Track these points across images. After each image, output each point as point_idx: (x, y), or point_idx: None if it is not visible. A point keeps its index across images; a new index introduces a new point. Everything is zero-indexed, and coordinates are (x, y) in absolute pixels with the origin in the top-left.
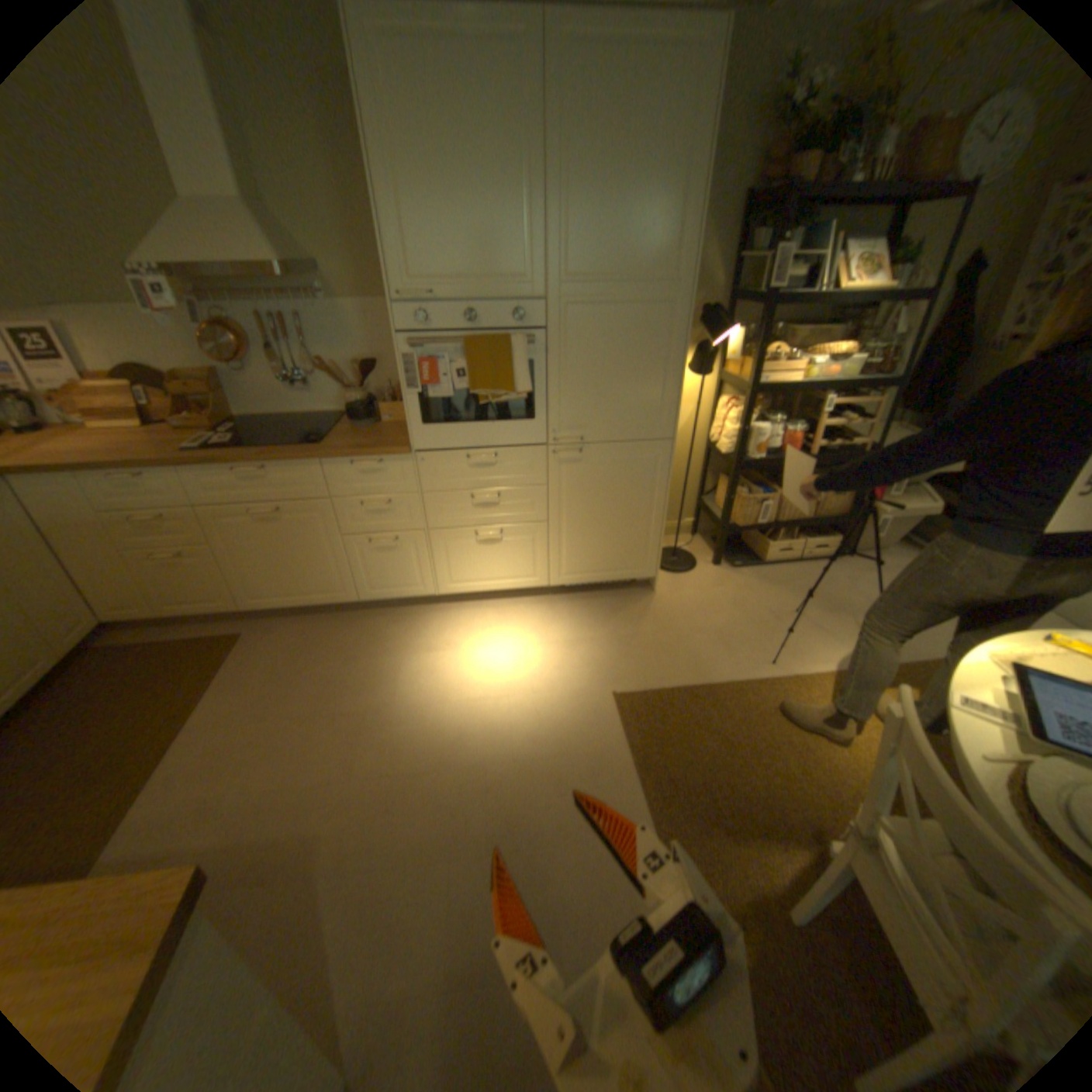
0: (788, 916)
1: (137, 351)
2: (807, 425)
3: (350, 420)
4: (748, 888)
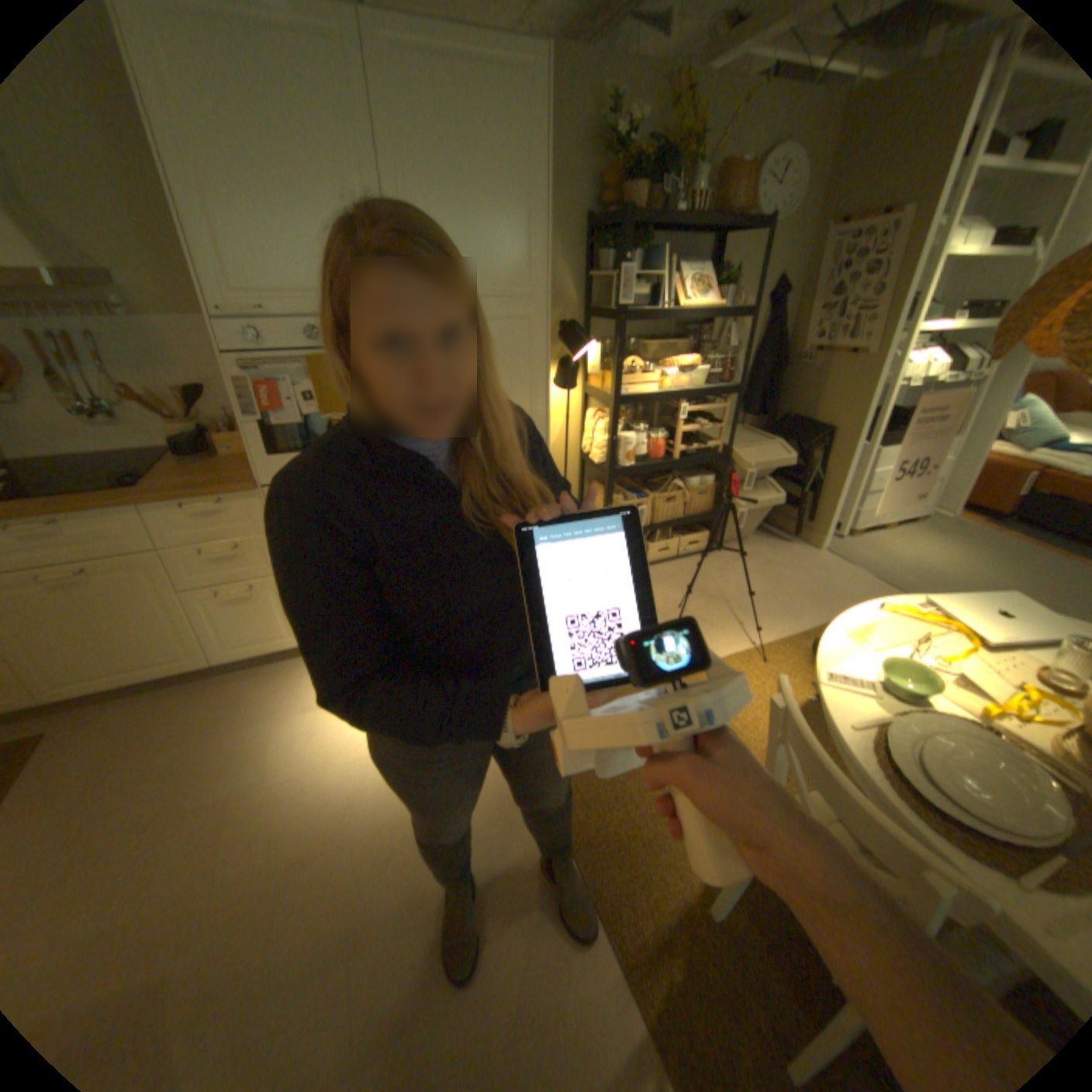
0: (708, 914)
1: None
2: (667, 432)
3: (175, 455)
4: (669, 896)
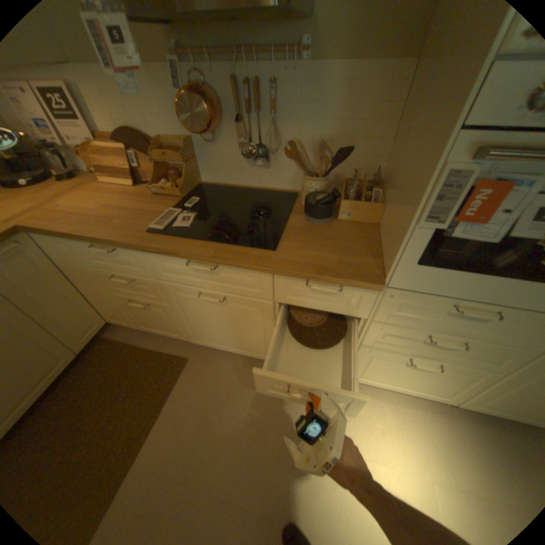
0: None
1: (132, 113)
2: None
3: (309, 214)
4: None
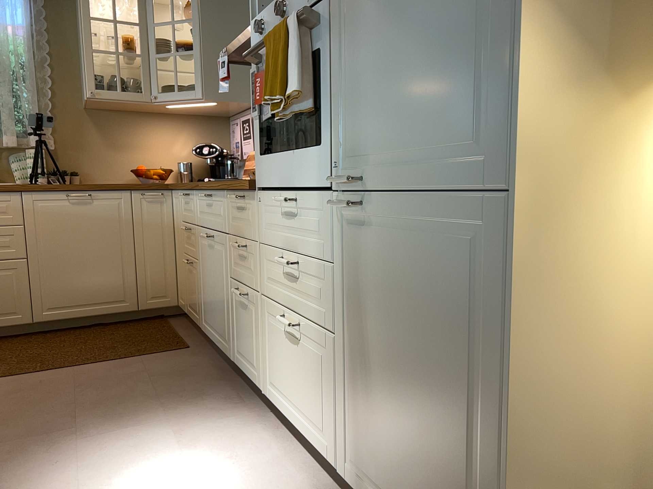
0: None
1: None
2: None
3: None
4: None
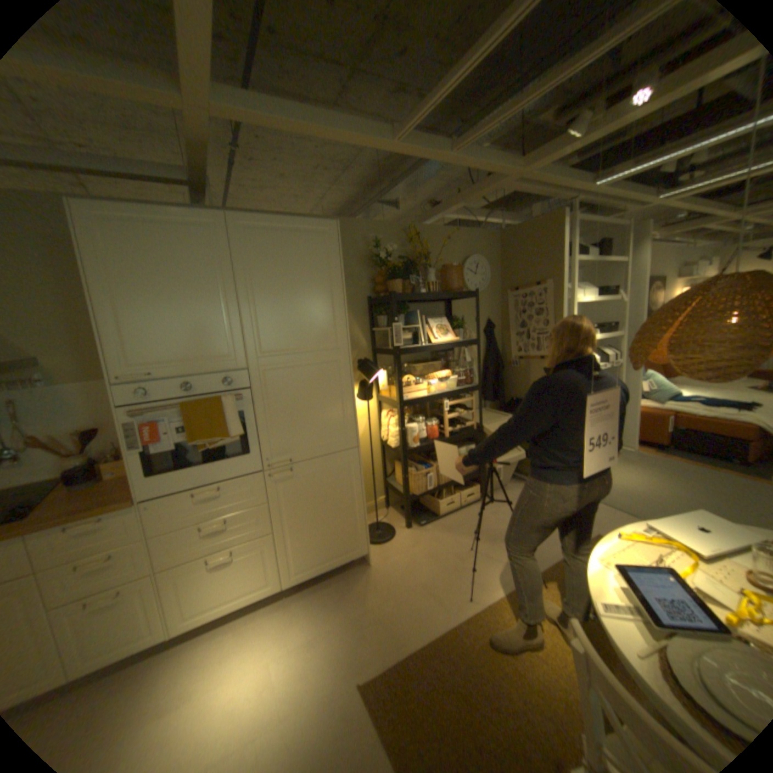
0: None
1: None
2: (438, 419)
3: (67, 486)
4: None
